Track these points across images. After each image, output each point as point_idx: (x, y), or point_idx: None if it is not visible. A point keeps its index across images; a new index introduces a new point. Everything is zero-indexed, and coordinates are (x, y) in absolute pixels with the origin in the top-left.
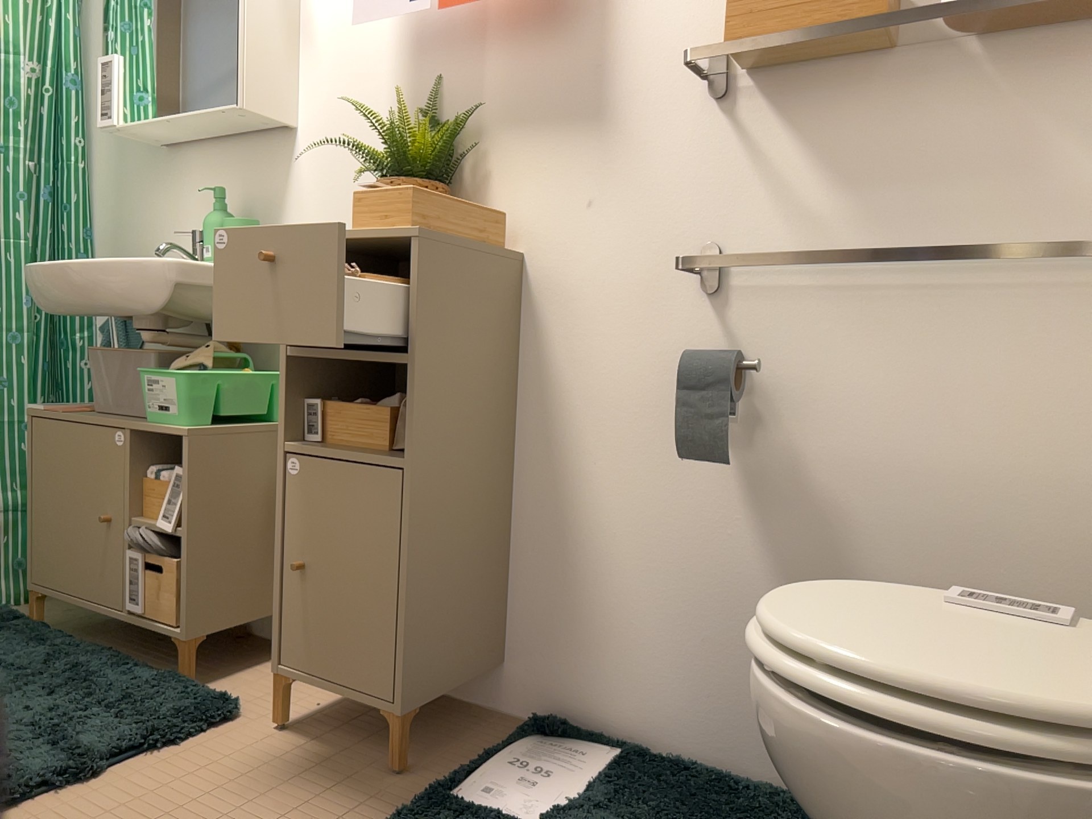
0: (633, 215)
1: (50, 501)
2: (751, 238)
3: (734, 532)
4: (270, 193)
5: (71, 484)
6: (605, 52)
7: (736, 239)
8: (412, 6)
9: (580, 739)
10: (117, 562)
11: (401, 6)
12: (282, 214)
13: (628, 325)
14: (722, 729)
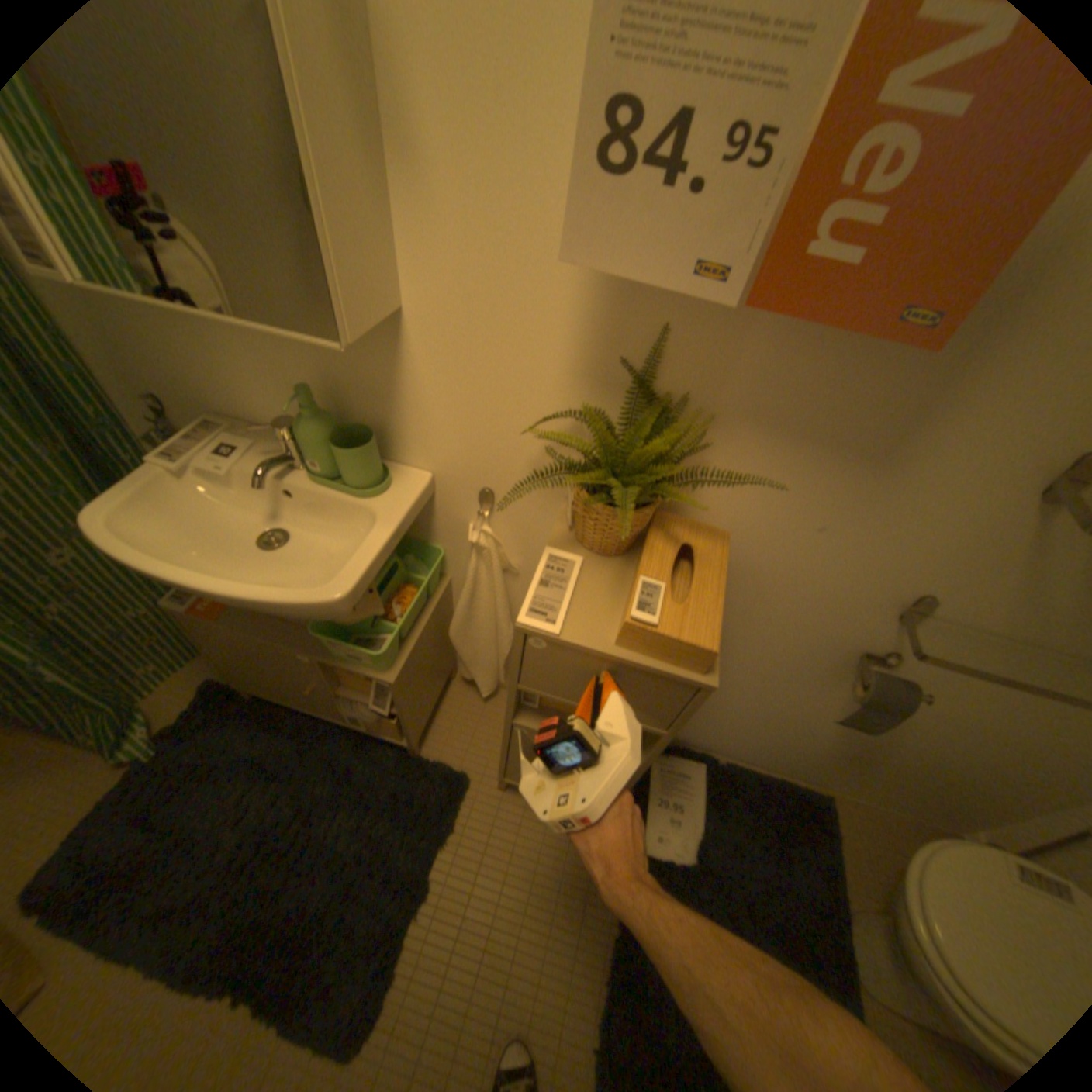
0: (867, 552)
1: (231, 660)
2: (975, 603)
3: (826, 713)
4: (368, 377)
5: (254, 661)
6: (946, 391)
7: (960, 598)
8: (698, 276)
9: (681, 759)
10: (331, 706)
11: (676, 265)
12: (394, 407)
13: (810, 614)
14: (766, 758)
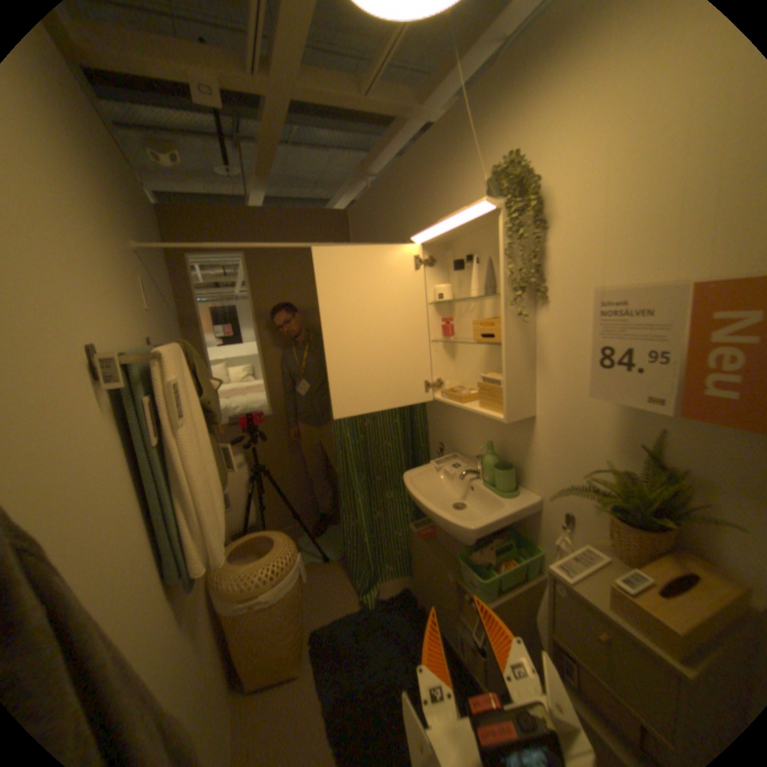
0: None
1: (422, 572)
2: None
3: None
4: (519, 444)
5: (430, 575)
6: None
7: None
8: (651, 404)
9: None
10: (455, 630)
11: (639, 399)
12: (528, 459)
13: None
14: None
